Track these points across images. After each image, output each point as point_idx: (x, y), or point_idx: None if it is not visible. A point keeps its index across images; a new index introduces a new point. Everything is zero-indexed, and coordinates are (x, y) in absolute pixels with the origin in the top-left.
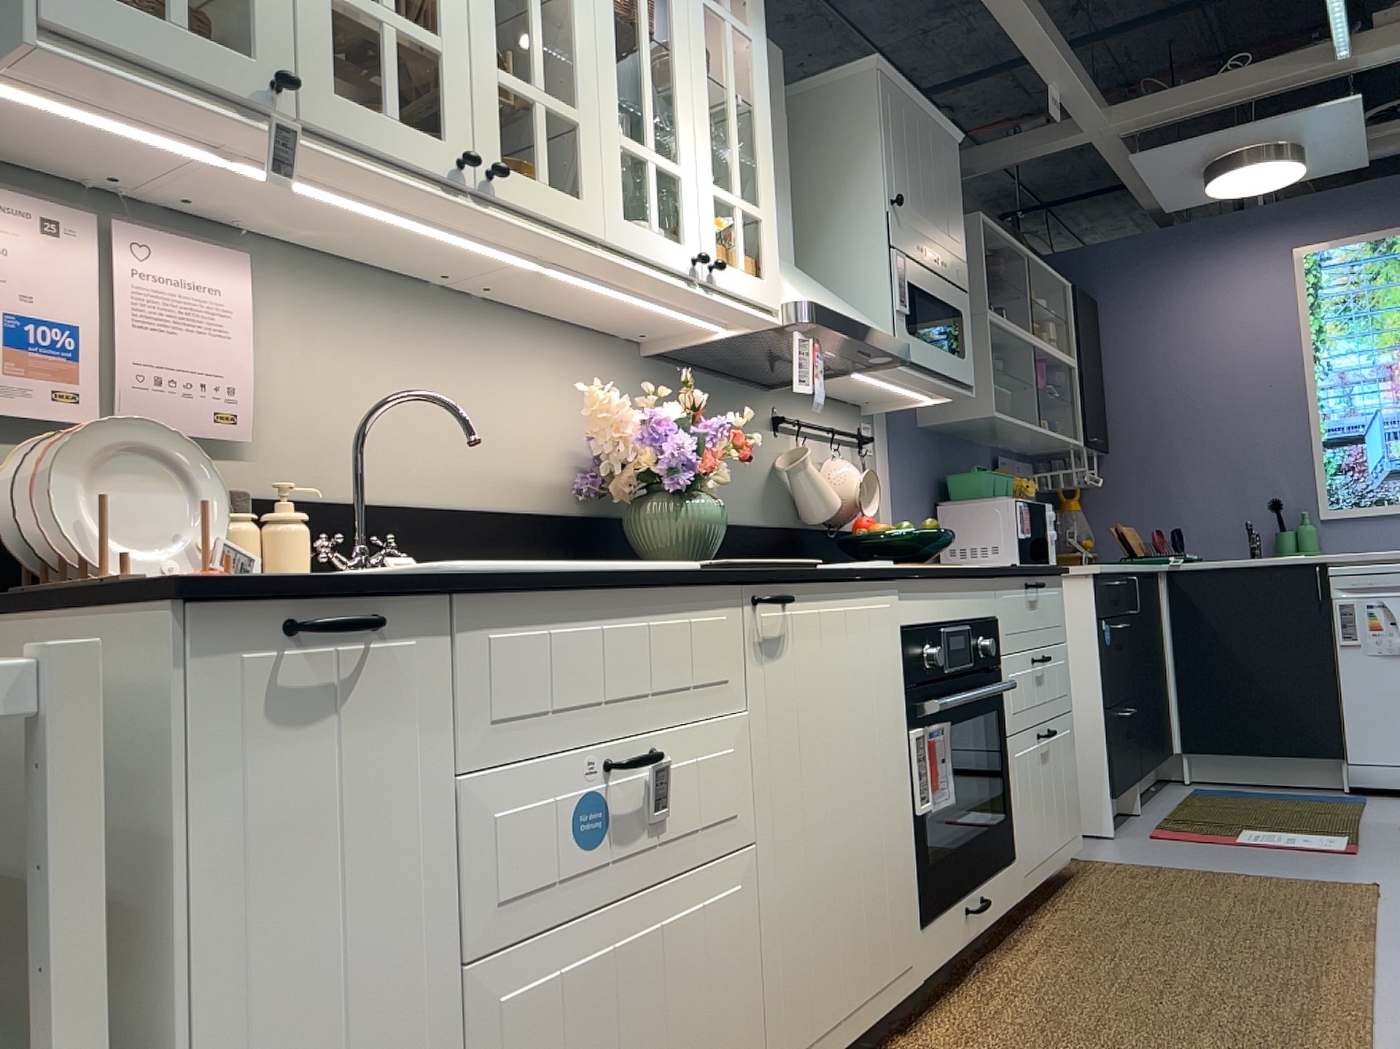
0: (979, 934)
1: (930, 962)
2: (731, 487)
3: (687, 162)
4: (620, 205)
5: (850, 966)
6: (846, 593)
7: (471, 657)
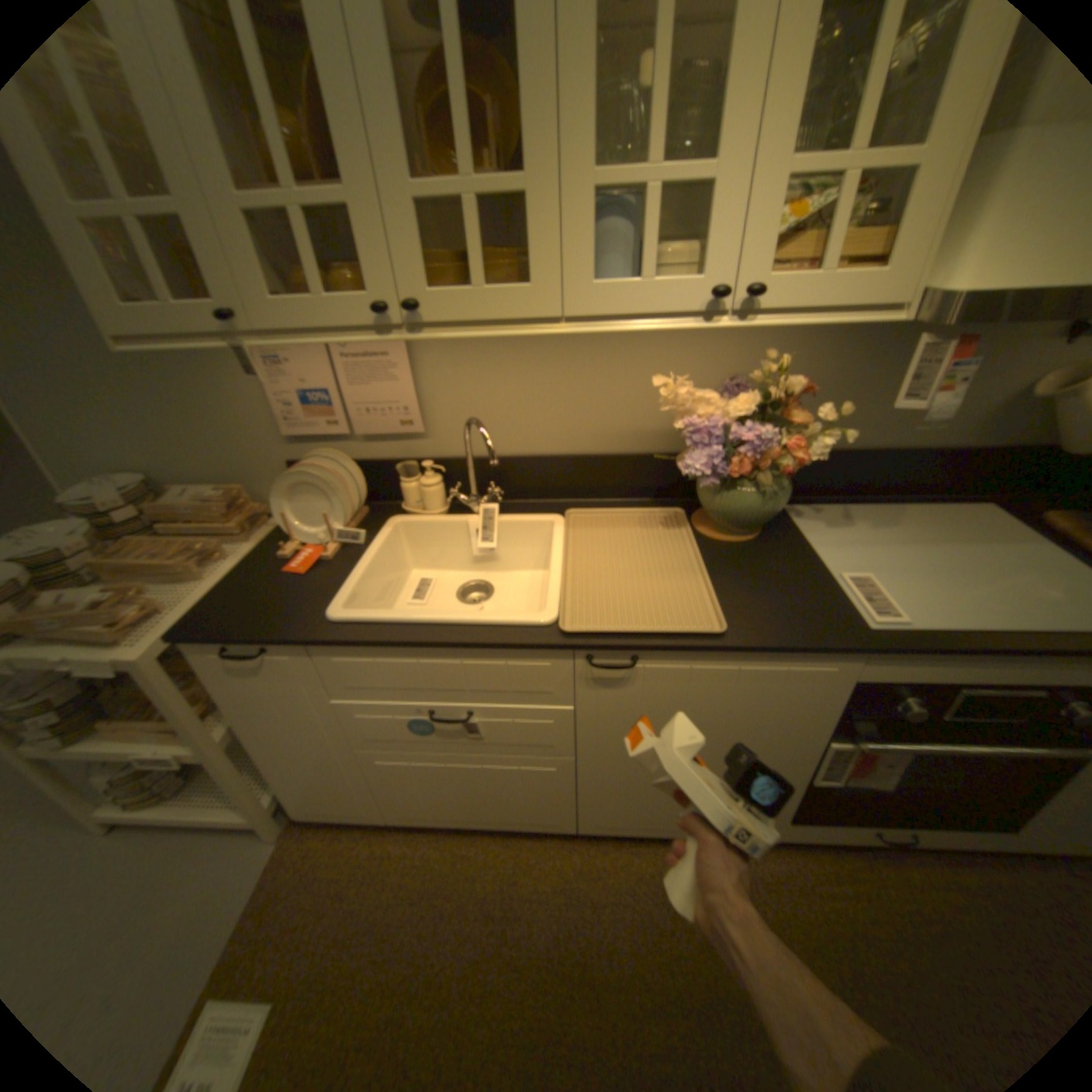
0: (895, 847)
1: (796, 839)
2: (926, 411)
3: (732, 144)
4: (585, 267)
5: (676, 817)
6: (743, 658)
7: (325, 666)
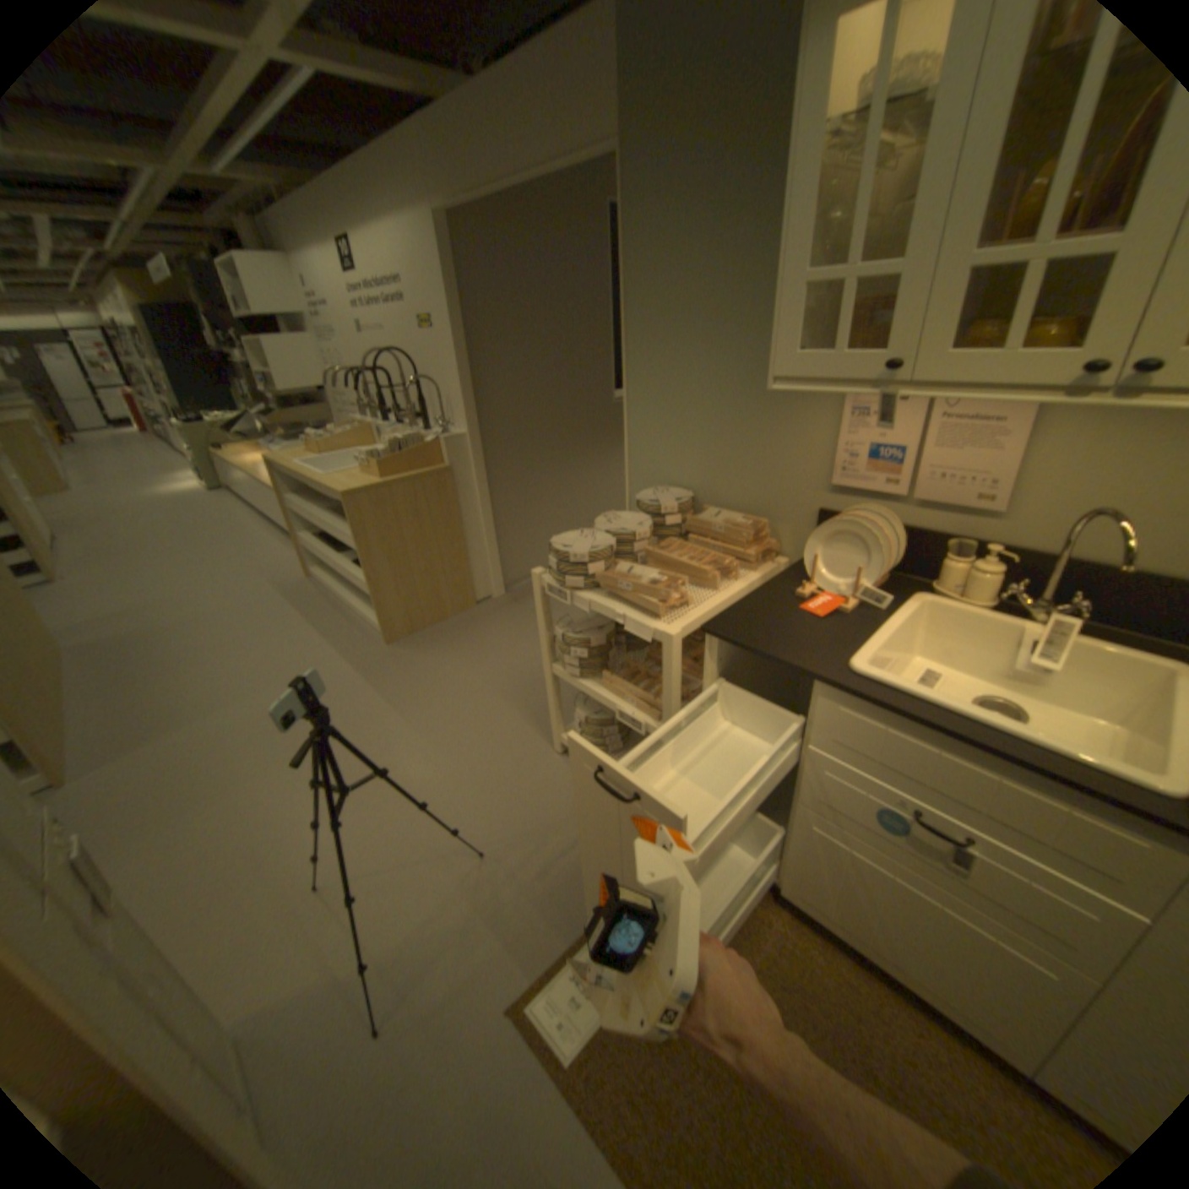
0: None
1: None
2: None
3: None
4: None
5: None
6: None
7: (830, 711)
